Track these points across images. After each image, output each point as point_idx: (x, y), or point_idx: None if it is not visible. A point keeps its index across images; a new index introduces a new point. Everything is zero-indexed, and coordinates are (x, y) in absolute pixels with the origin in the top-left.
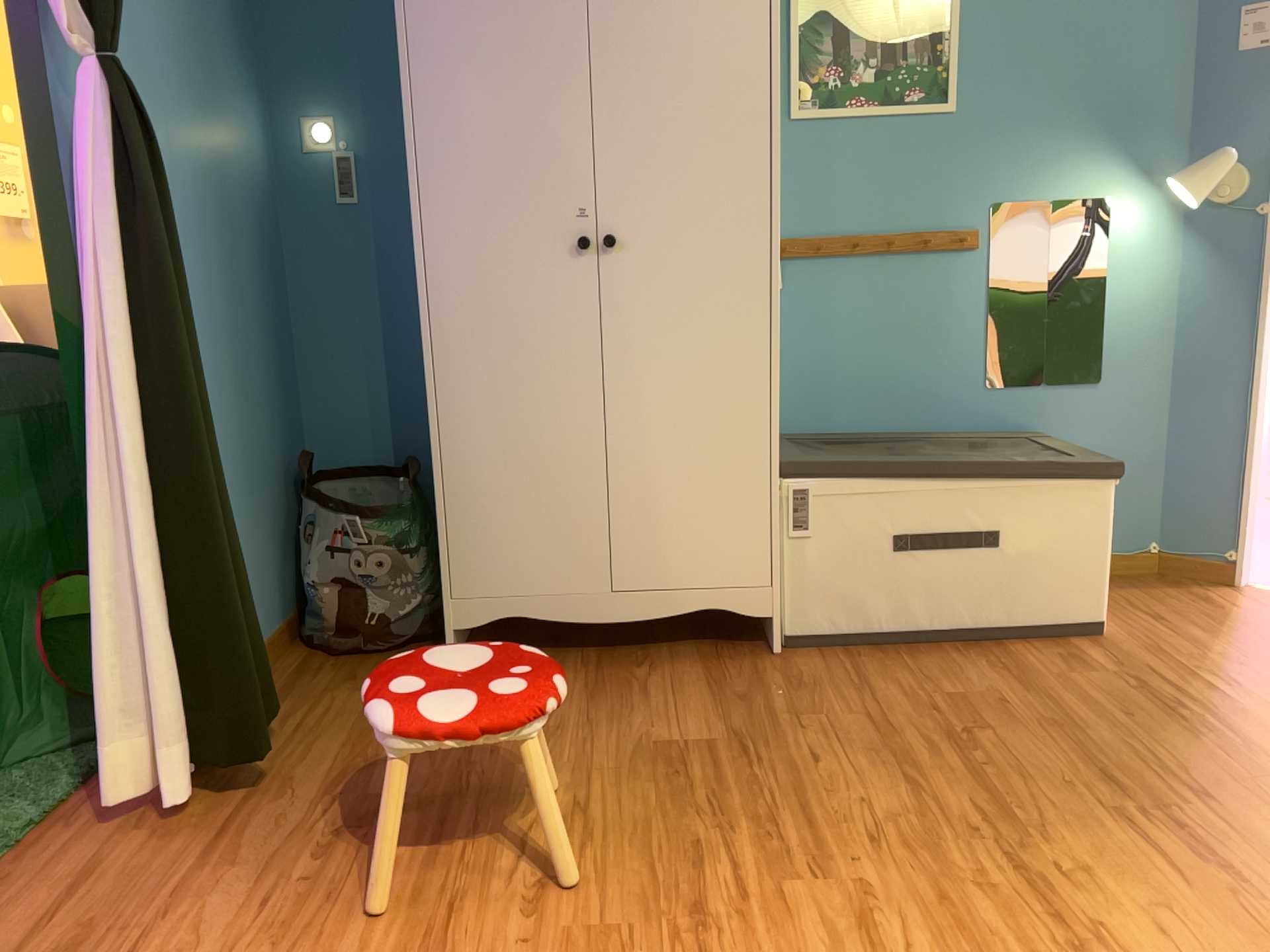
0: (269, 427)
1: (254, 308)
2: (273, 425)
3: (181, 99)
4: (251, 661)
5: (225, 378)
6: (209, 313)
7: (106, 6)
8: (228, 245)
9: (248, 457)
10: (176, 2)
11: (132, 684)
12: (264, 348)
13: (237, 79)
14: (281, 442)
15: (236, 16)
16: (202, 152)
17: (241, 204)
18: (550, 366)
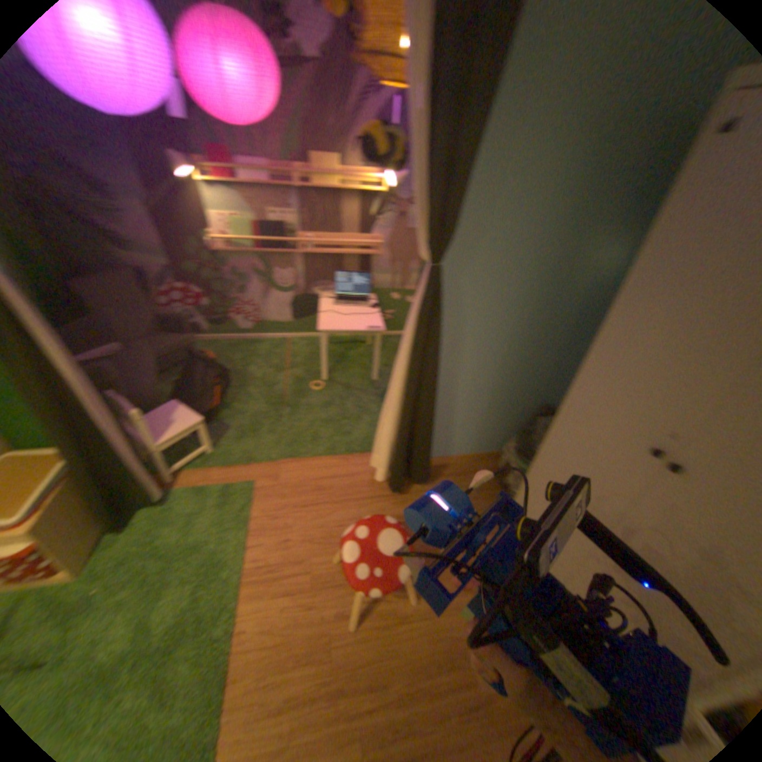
0: (532, 390)
1: (552, 344)
2: (538, 390)
3: (538, 252)
4: (419, 469)
5: (506, 370)
6: (508, 345)
7: (439, 243)
8: (543, 317)
9: (507, 398)
10: (564, 199)
11: (379, 450)
12: (550, 360)
13: (613, 229)
14: (541, 396)
15: (638, 189)
16: (545, 276)
17: (571, 297)
18: (602, 488)
